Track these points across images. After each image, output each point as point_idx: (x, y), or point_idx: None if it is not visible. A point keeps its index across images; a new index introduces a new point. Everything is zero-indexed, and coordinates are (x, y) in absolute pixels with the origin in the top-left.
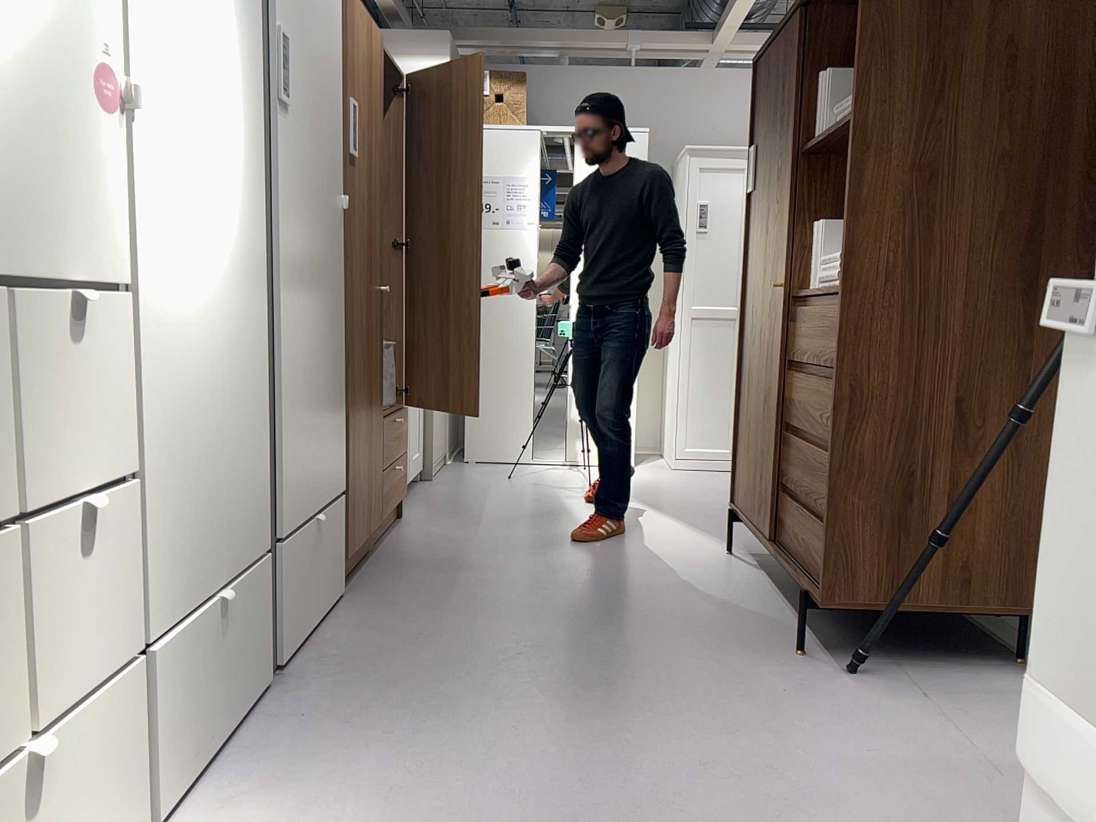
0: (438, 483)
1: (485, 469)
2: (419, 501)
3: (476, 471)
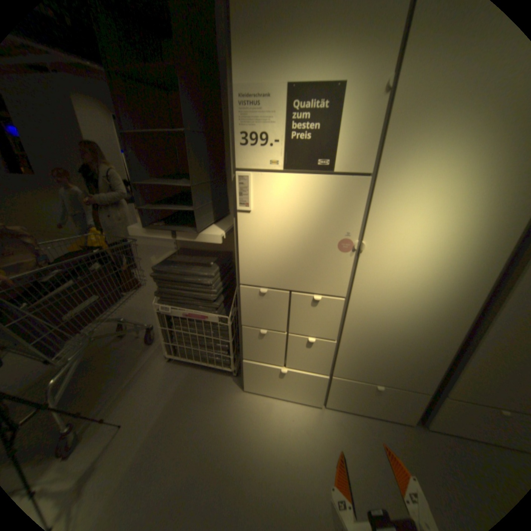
0: None
1: None
2: None
3: None
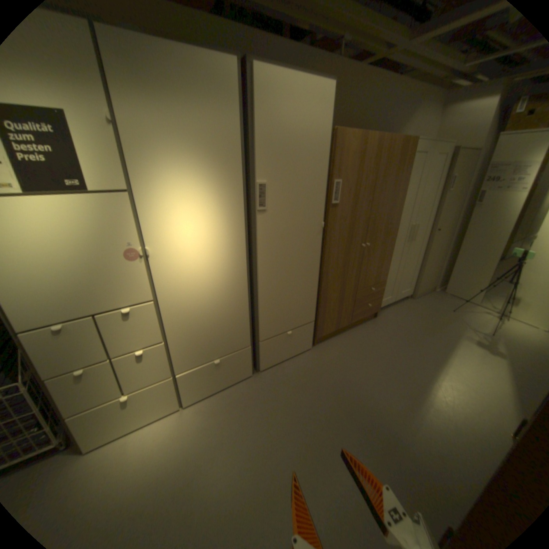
0: (416, 302)
1: (450, 300)
2: (395, 310)
3: (443, 301)
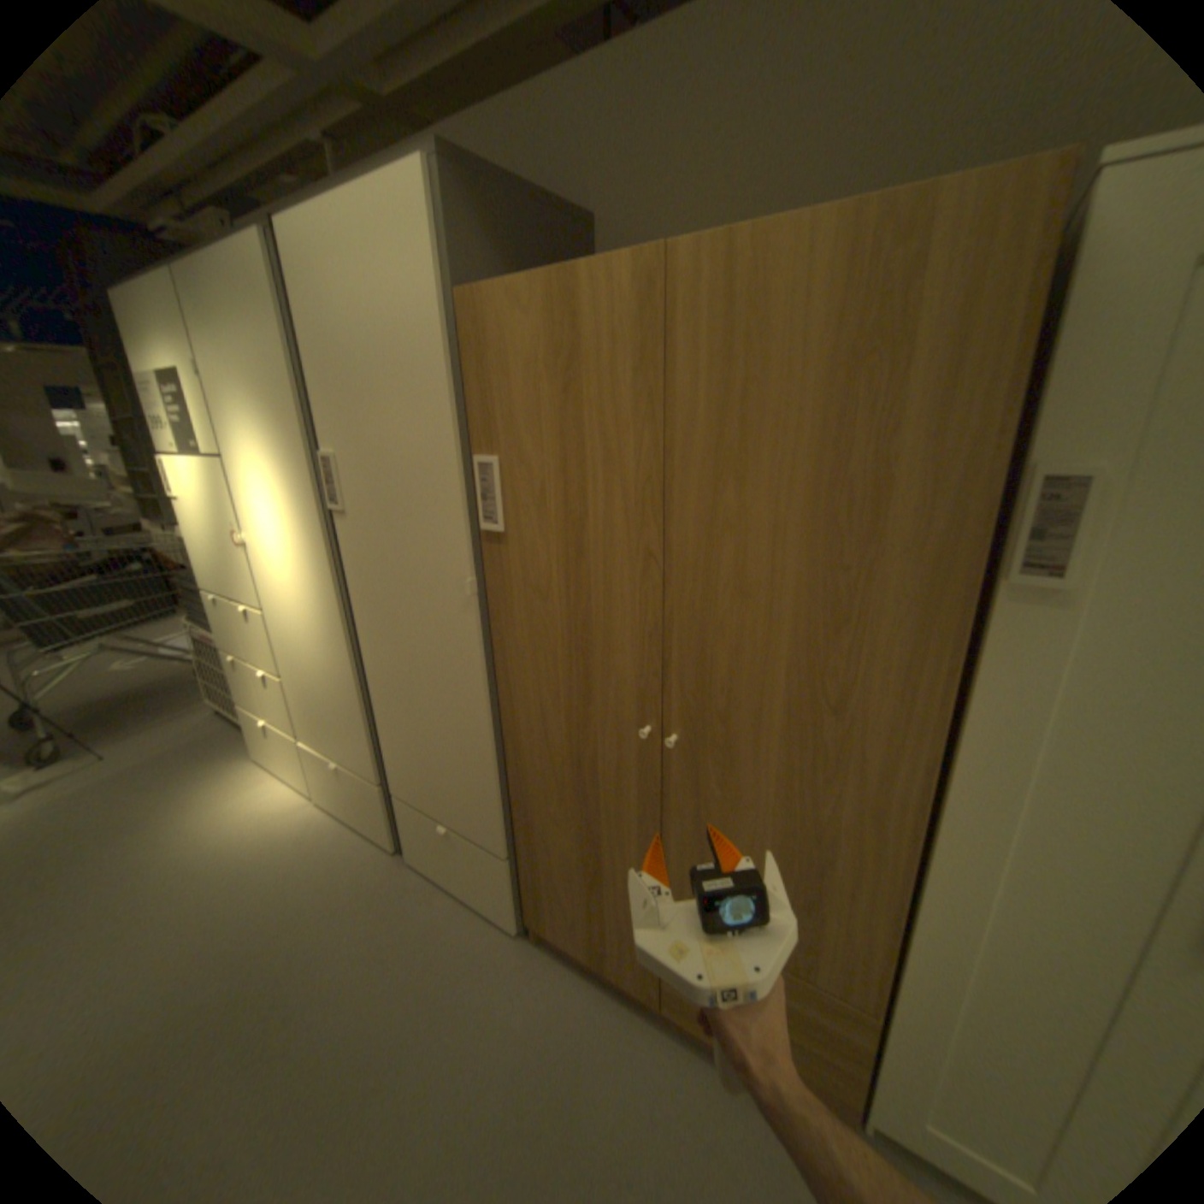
0: None
1: None
2: None
3: None
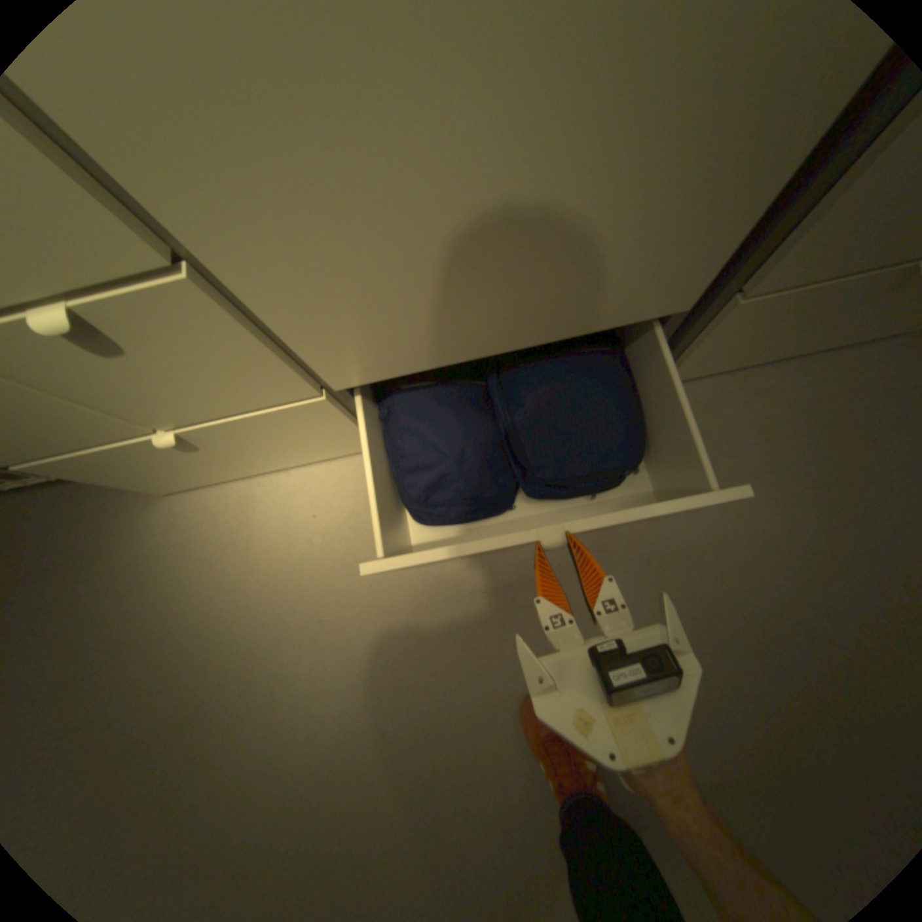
0: None
1: None
2: None
3: None
